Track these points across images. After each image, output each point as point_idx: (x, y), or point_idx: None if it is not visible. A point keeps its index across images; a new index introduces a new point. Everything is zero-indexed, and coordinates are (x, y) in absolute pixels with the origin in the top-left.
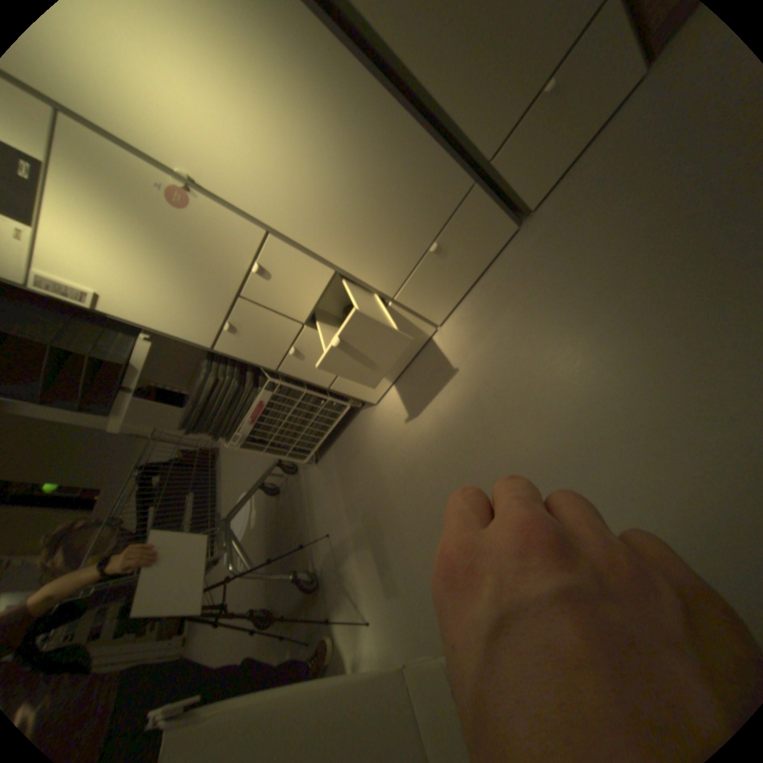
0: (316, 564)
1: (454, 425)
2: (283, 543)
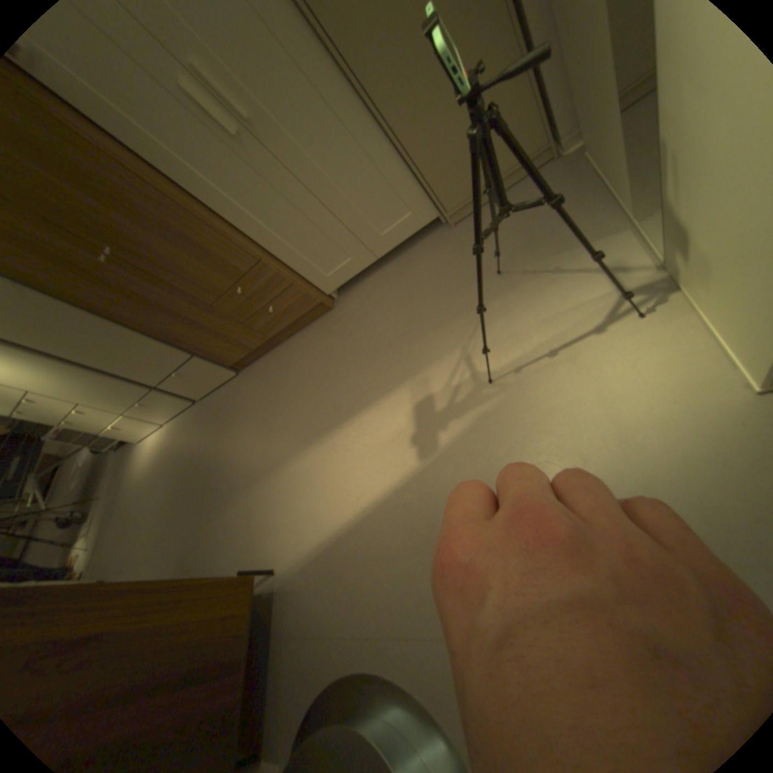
0: (92, 507)
1: (140, 483)
2: (91, 484)
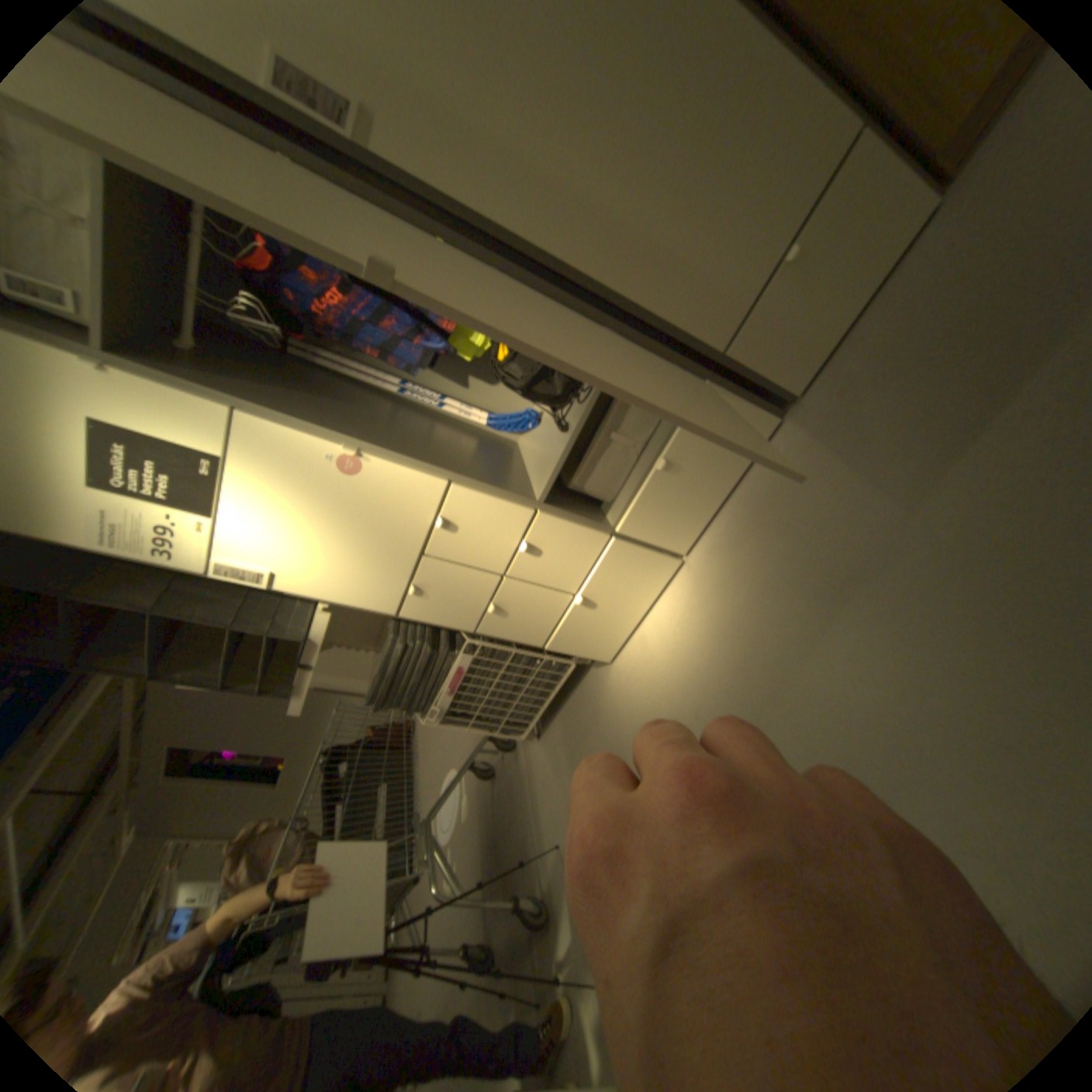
0: (545, 887)
1: (714, 703)
2: (503, 849)
